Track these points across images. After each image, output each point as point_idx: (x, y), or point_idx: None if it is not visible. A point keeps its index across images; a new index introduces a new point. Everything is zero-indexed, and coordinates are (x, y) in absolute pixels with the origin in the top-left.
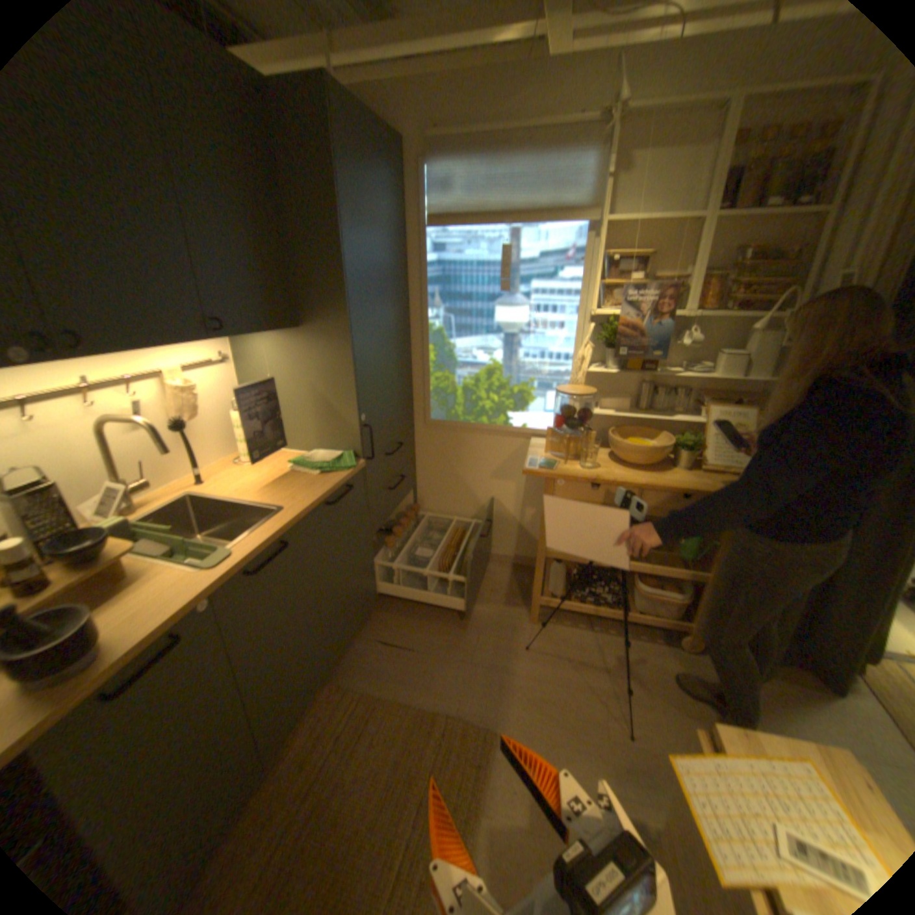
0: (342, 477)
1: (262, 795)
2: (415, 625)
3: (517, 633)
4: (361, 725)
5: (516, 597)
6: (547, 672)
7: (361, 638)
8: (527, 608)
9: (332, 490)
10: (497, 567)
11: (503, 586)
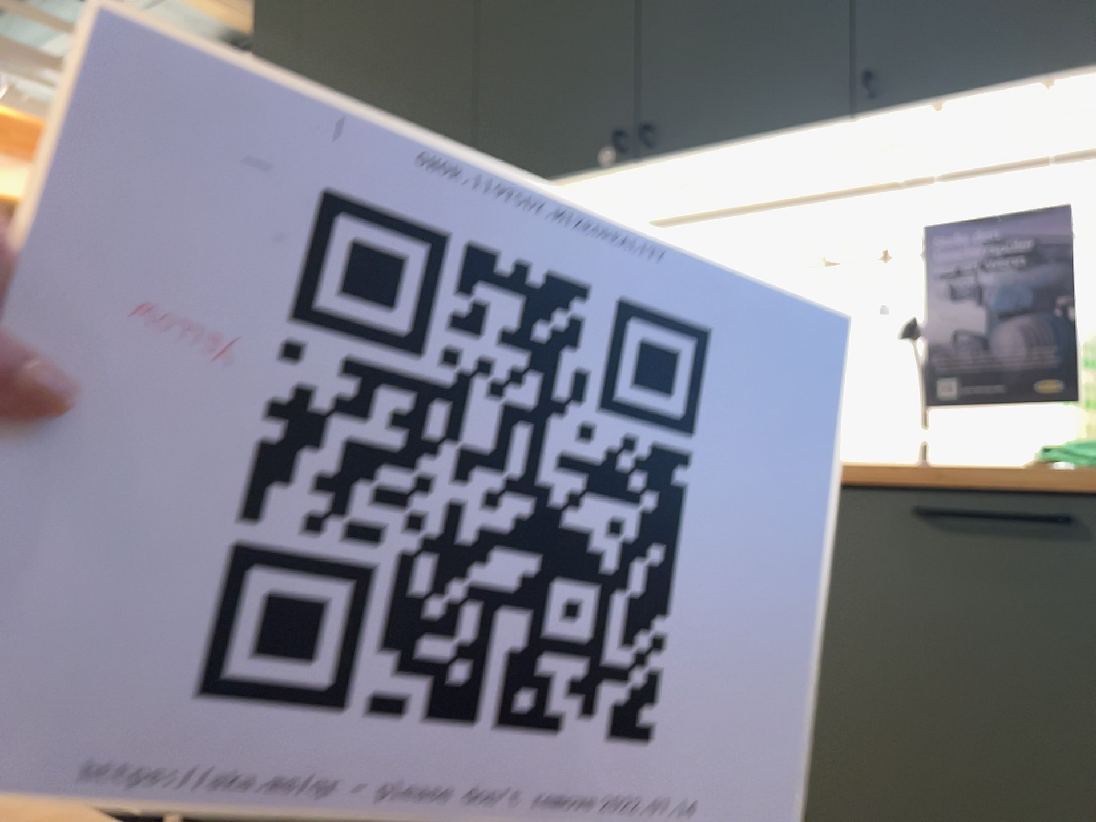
0: (1064, 481)
1: None
2: None
3: None
4: None
5: None
6: None
7: None
8: None
9: (957, 480)
10: None
11: None
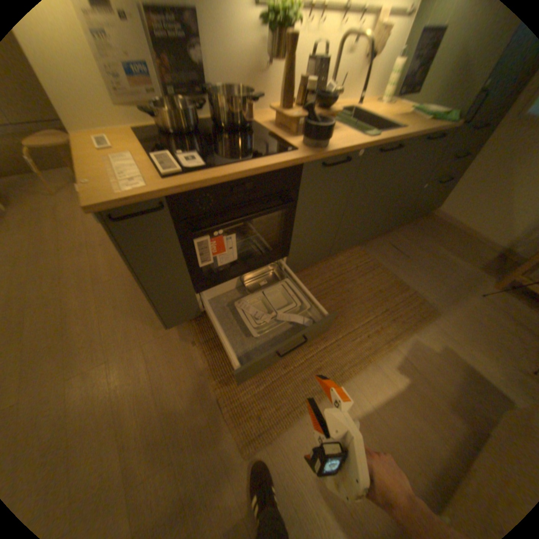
0: (443, 126)
1: (322, 265)
2: (414, 248)
3: (481, 287)
4: (370, 269)
5: (492, 270)
6: (491, 313)
7: (382, 238)
8: (496, 279)
9: (436, 130)
10: (487, 249)
11: (485, 260)
